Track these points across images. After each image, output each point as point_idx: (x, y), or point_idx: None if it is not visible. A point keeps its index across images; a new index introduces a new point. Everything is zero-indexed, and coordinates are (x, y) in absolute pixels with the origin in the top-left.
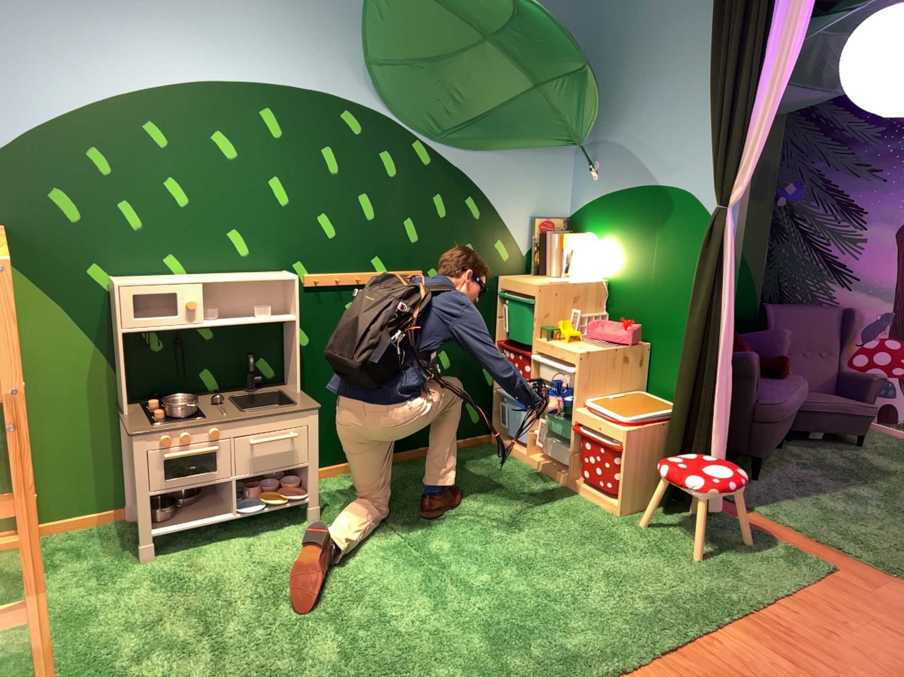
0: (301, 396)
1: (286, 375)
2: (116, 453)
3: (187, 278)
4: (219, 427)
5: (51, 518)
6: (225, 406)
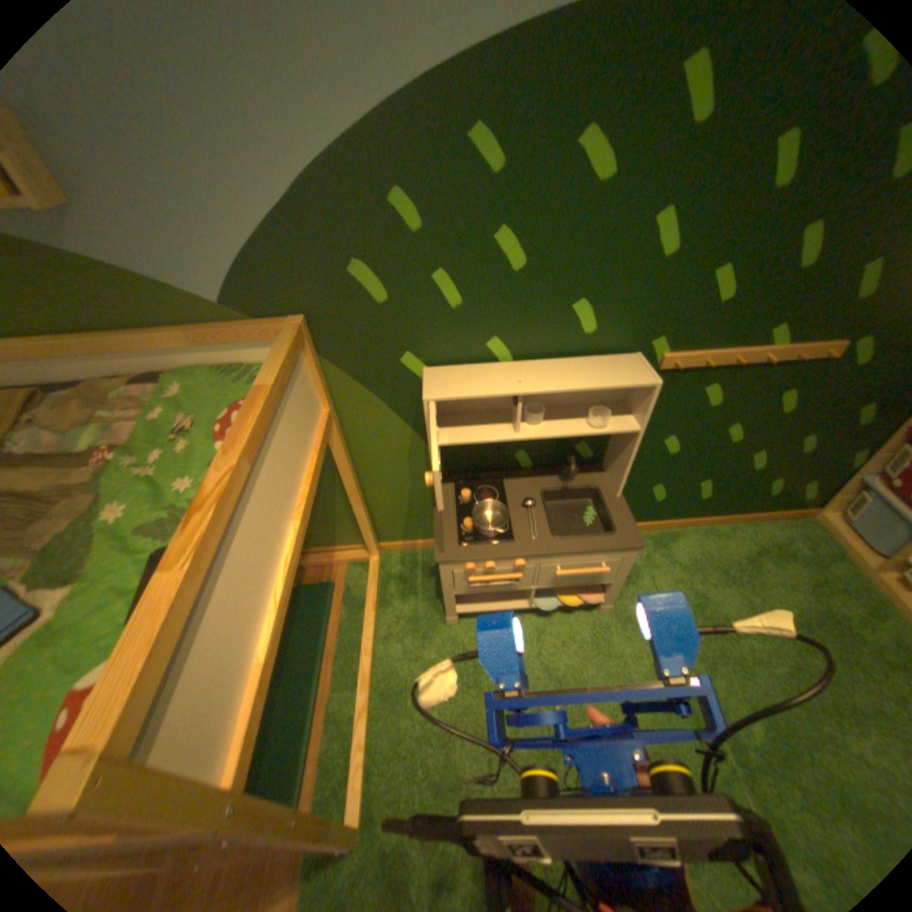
0: (618, 511)
1: (602, 458)
2: (429, 510)
3: (505, 369)
4: (520, 560)
5: (382, 543)
6: (530, 514)
